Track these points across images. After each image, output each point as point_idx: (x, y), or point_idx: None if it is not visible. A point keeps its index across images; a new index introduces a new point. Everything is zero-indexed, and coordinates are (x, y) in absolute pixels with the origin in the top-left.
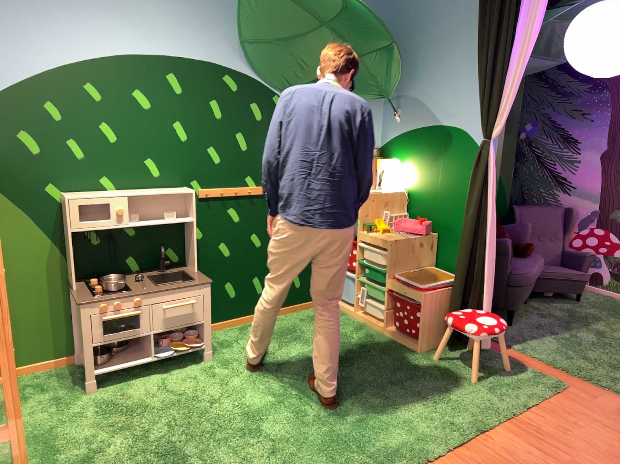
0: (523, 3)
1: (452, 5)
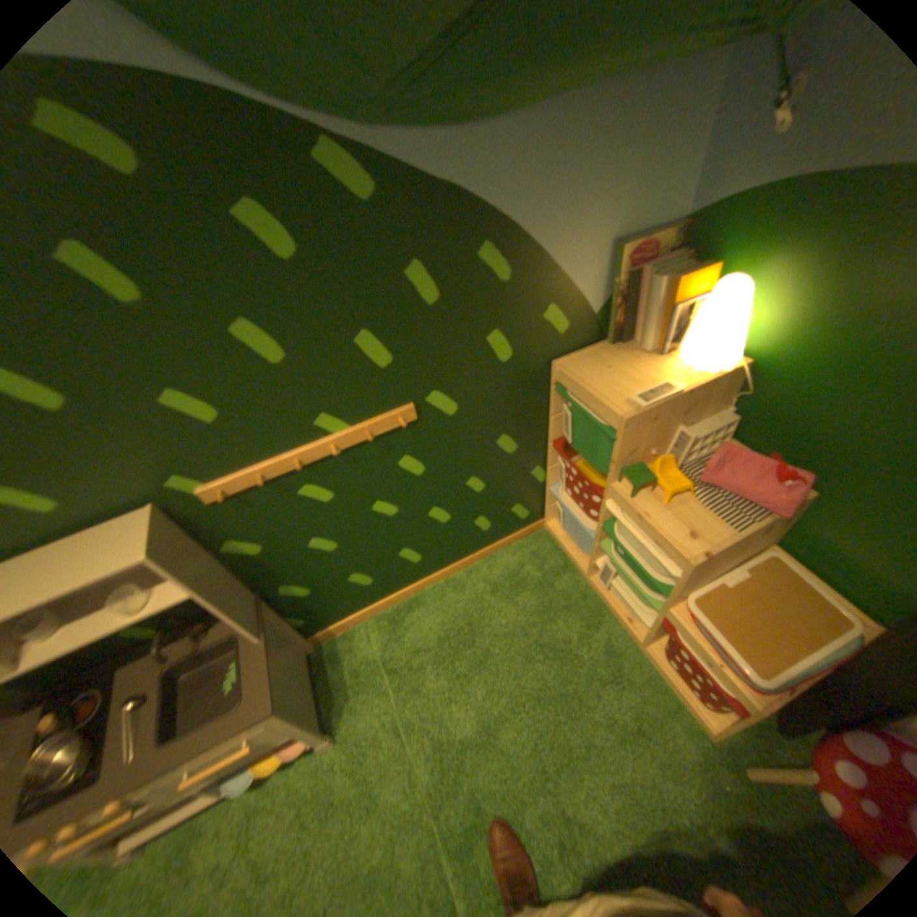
0: None
1: None
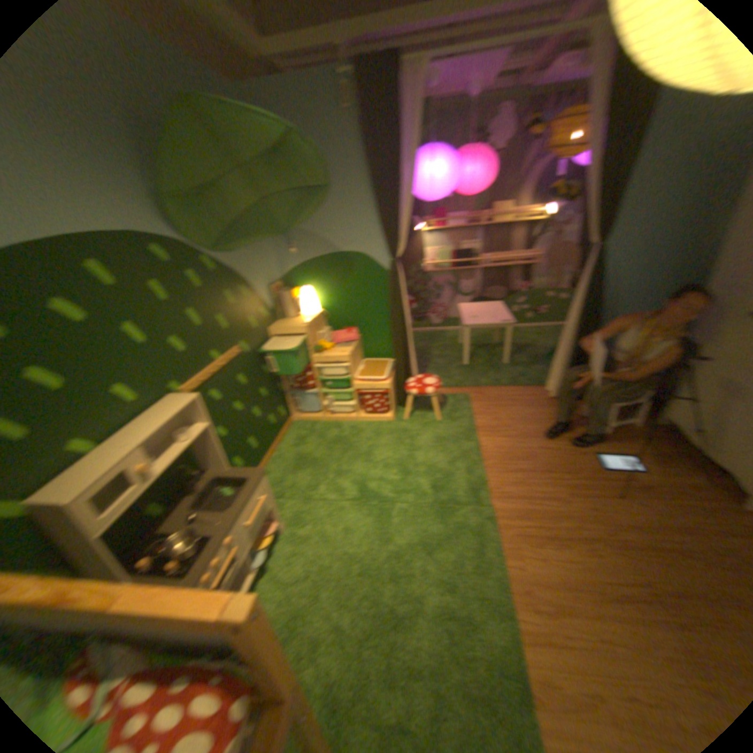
0: (401, 147)
1: (327, 143)
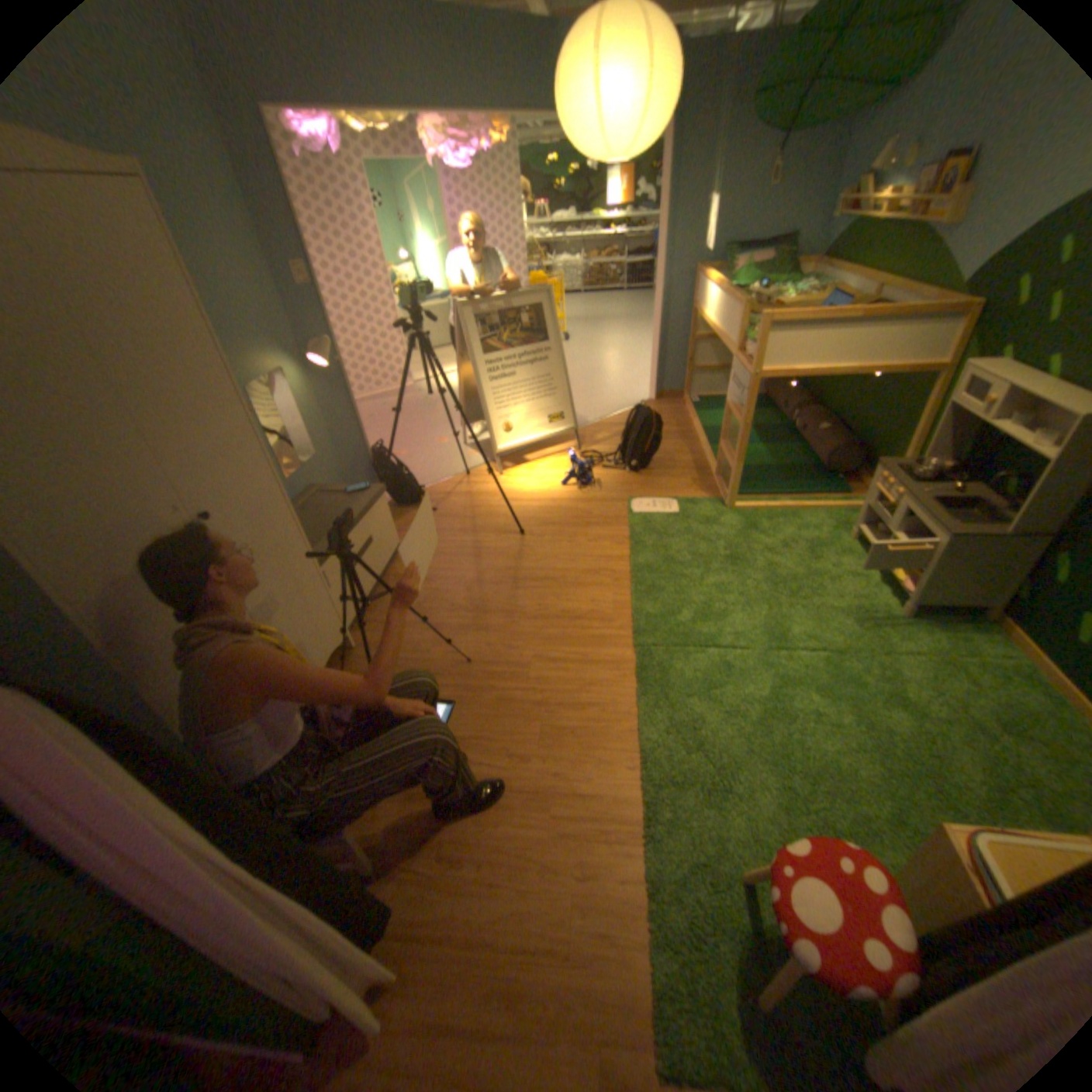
0: None
1: None
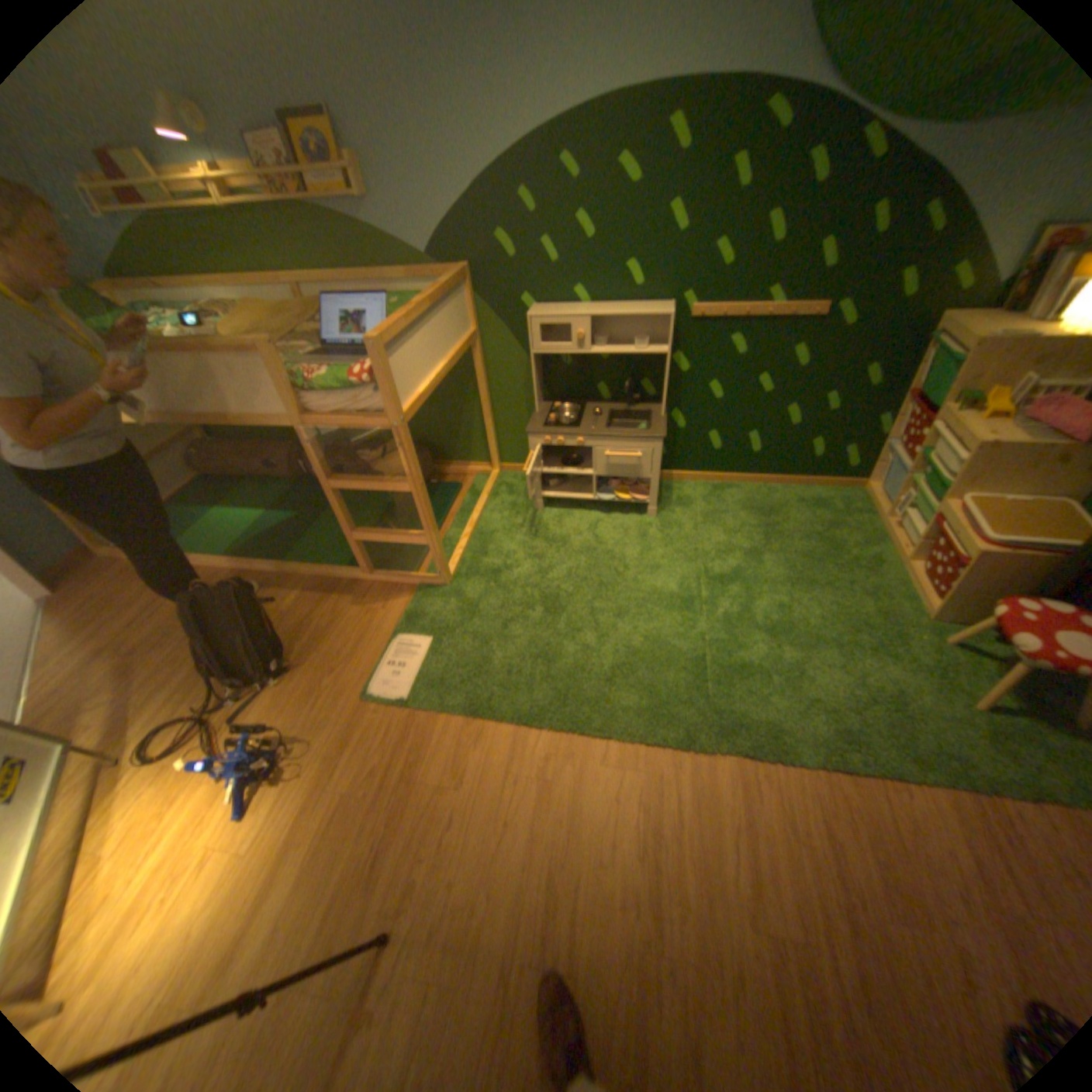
0: None
1: None
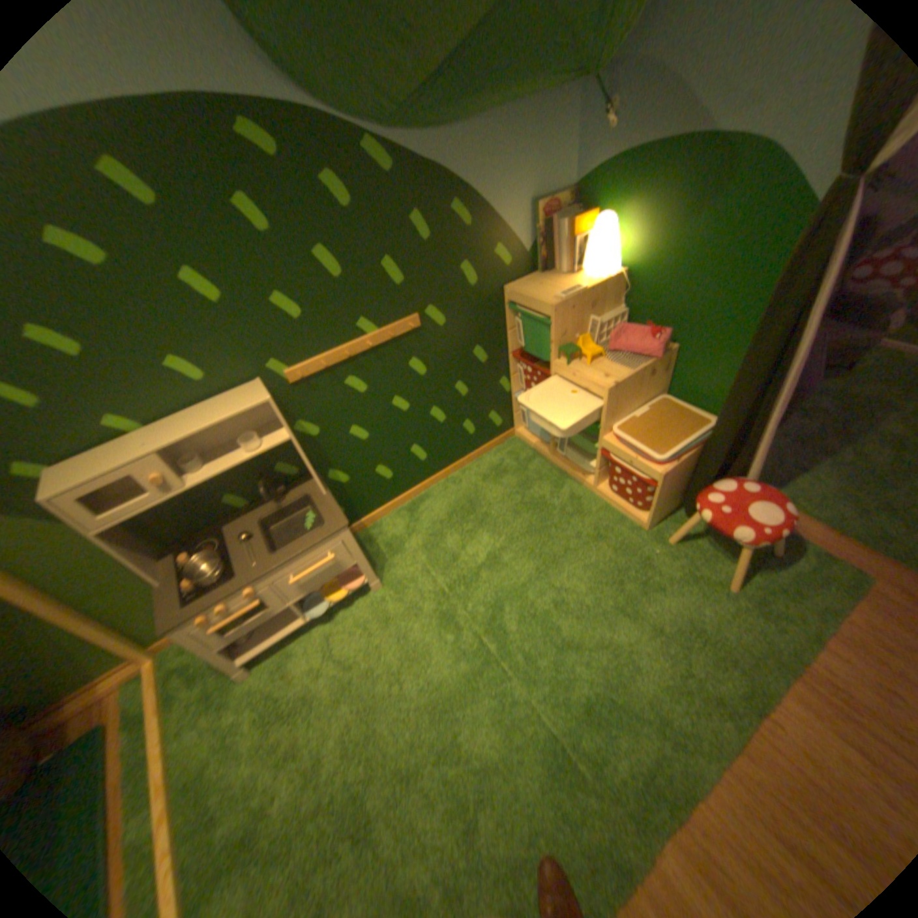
0: None
1: None
